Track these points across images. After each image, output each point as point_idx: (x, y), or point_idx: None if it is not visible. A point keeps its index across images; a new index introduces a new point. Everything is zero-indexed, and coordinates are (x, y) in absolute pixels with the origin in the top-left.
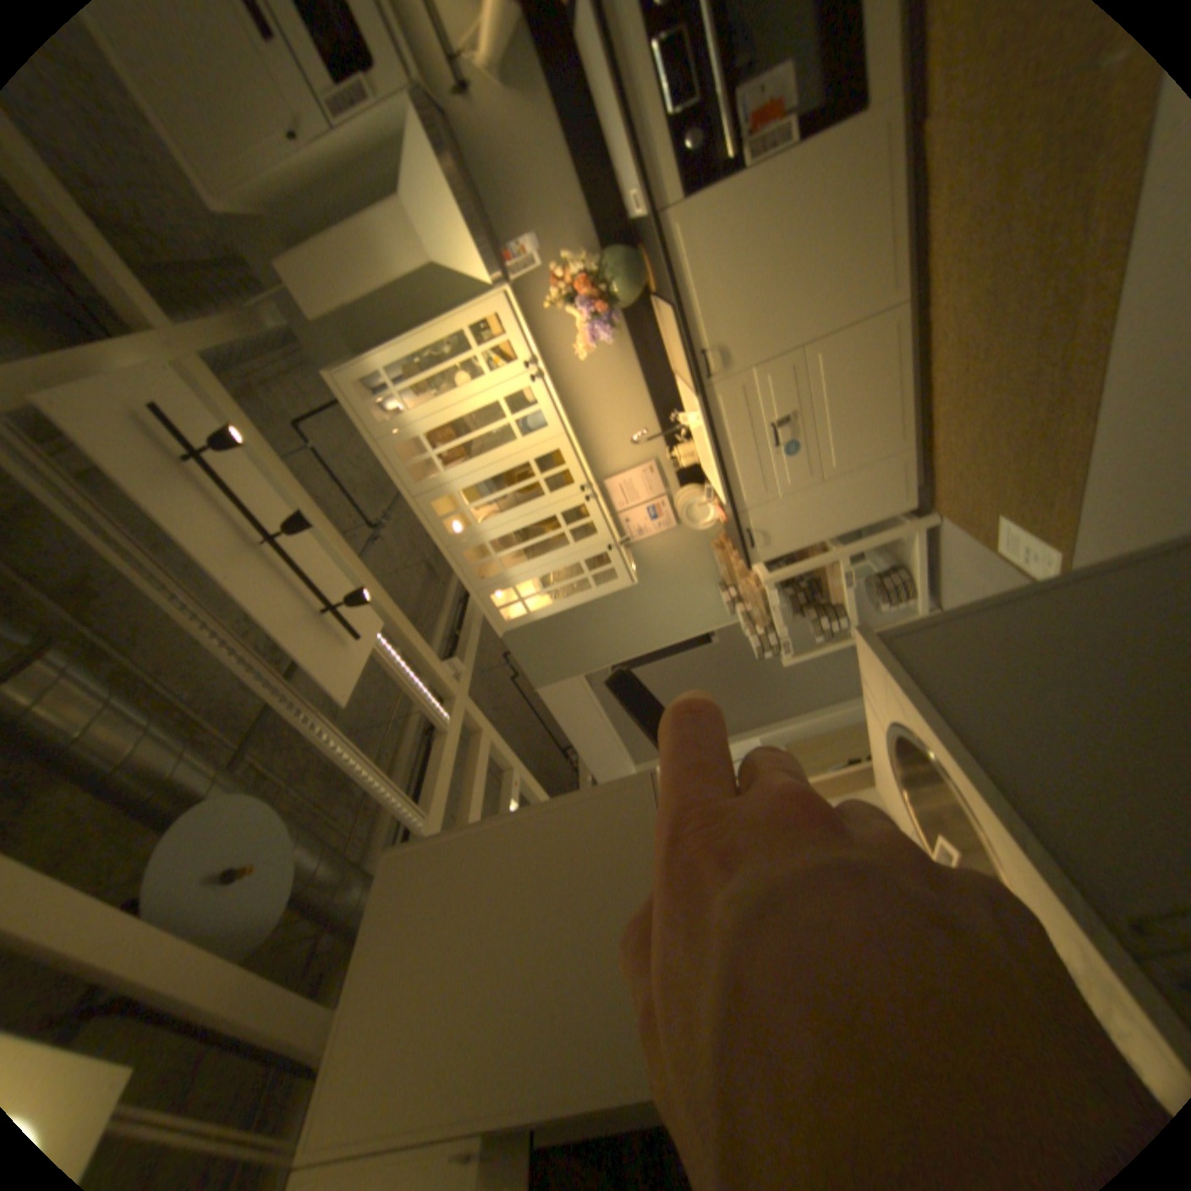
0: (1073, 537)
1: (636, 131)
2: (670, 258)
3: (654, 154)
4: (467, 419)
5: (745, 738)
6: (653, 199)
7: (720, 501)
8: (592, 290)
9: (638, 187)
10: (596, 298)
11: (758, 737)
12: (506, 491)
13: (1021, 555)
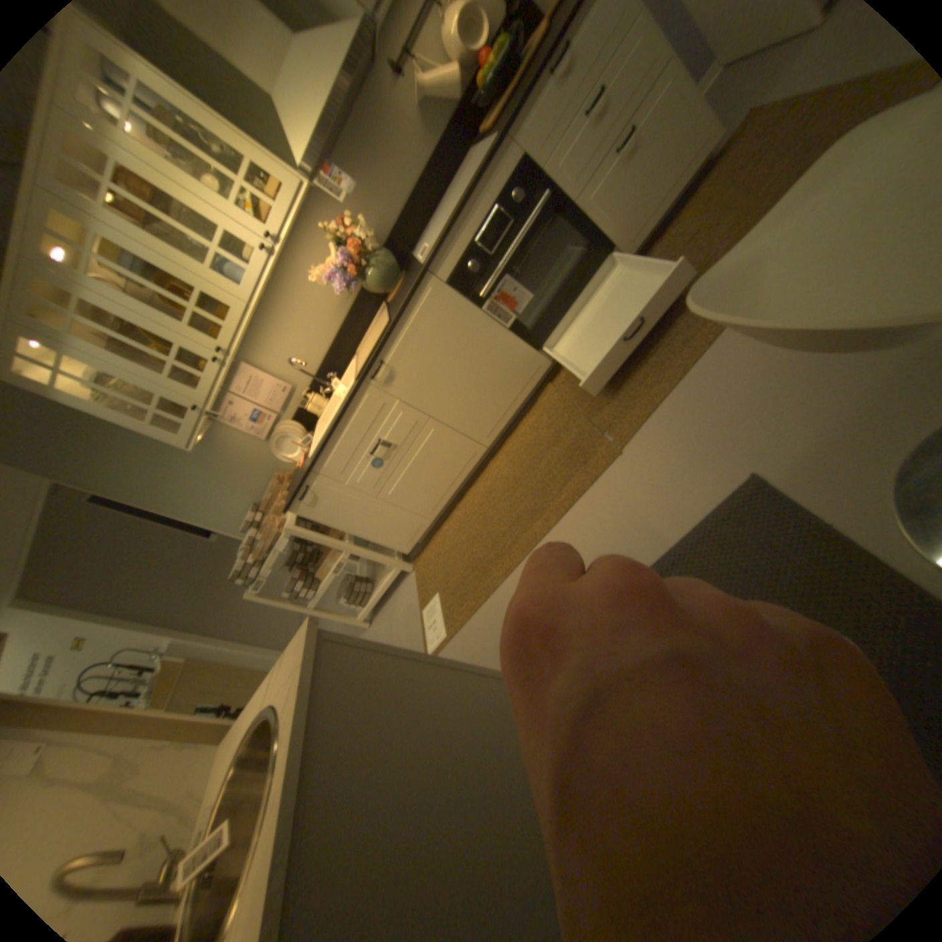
0: (455, 628)
1: (451, 222)
2: (409, 296)
3: (449, 243)
4: (172, 203)
5: (157, 632)
6: (429, 260)
7: (306, 452)
8: (353, 254)
9: (428, 245)
10: (351, 261)
11: (169, 638)
12: (145, 283)
13: (428, 620)
